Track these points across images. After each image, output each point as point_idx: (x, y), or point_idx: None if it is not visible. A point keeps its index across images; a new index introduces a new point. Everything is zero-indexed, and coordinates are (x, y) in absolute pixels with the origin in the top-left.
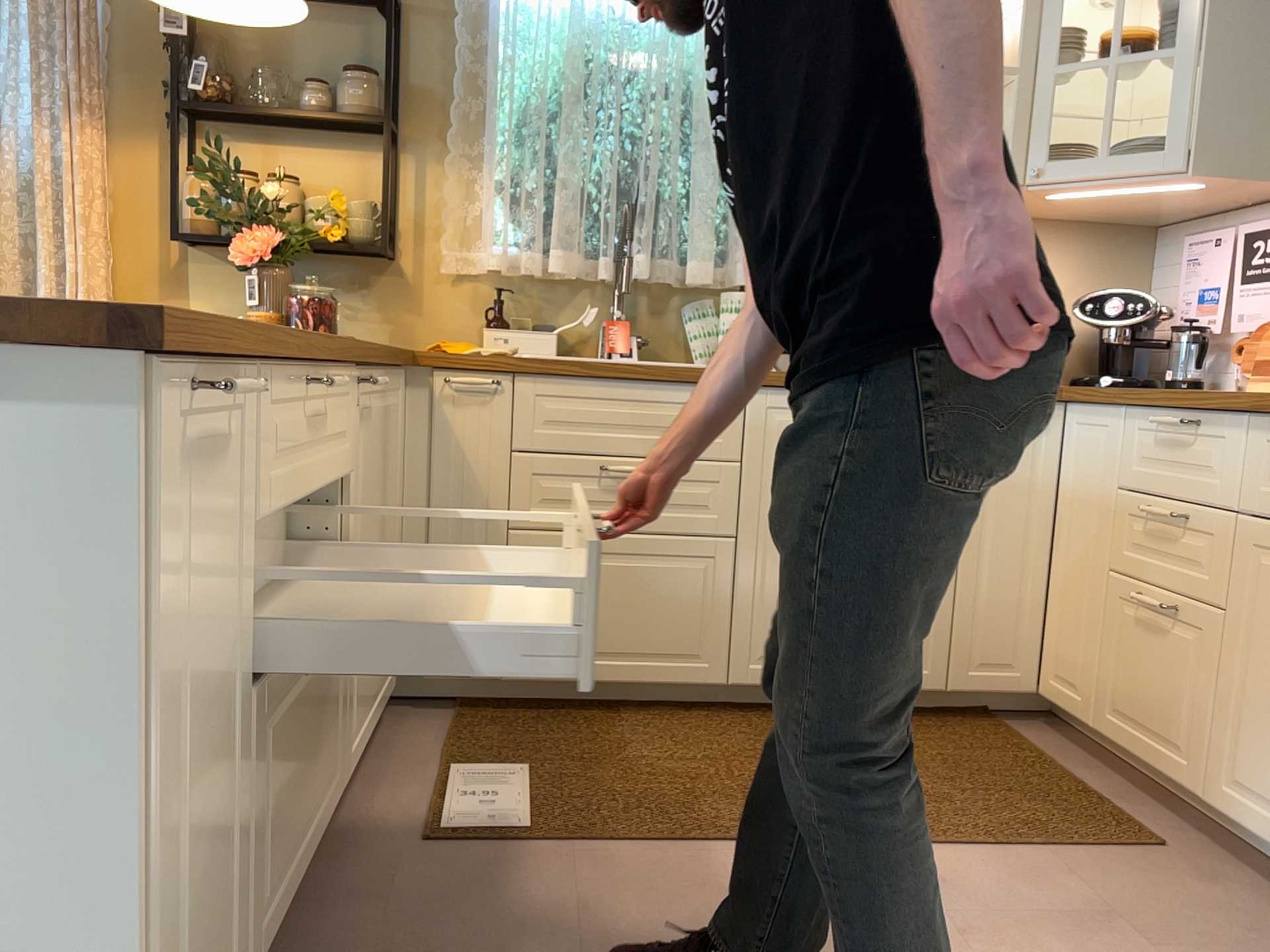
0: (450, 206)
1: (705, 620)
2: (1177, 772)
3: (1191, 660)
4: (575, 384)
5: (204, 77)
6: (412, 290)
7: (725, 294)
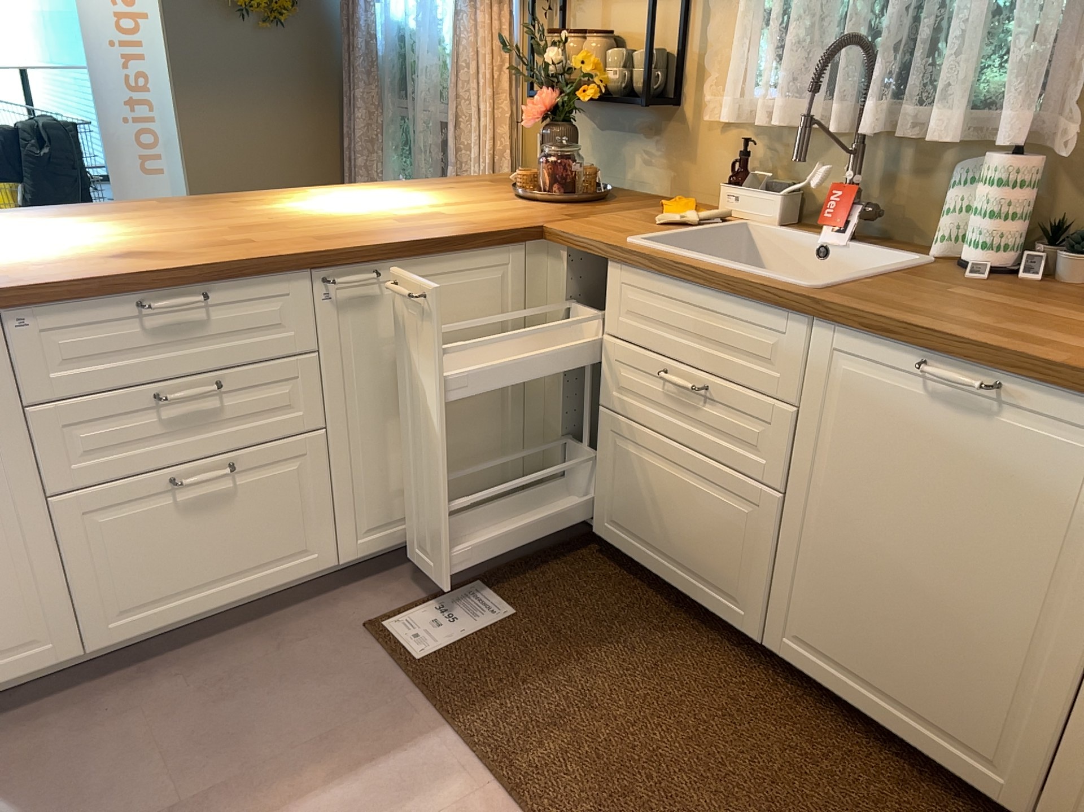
0: (711, 50)
1: (744, 565)
2: None
3: None
4: (652, 278)
5: None
6: (687, 138)
7: (982, 160)
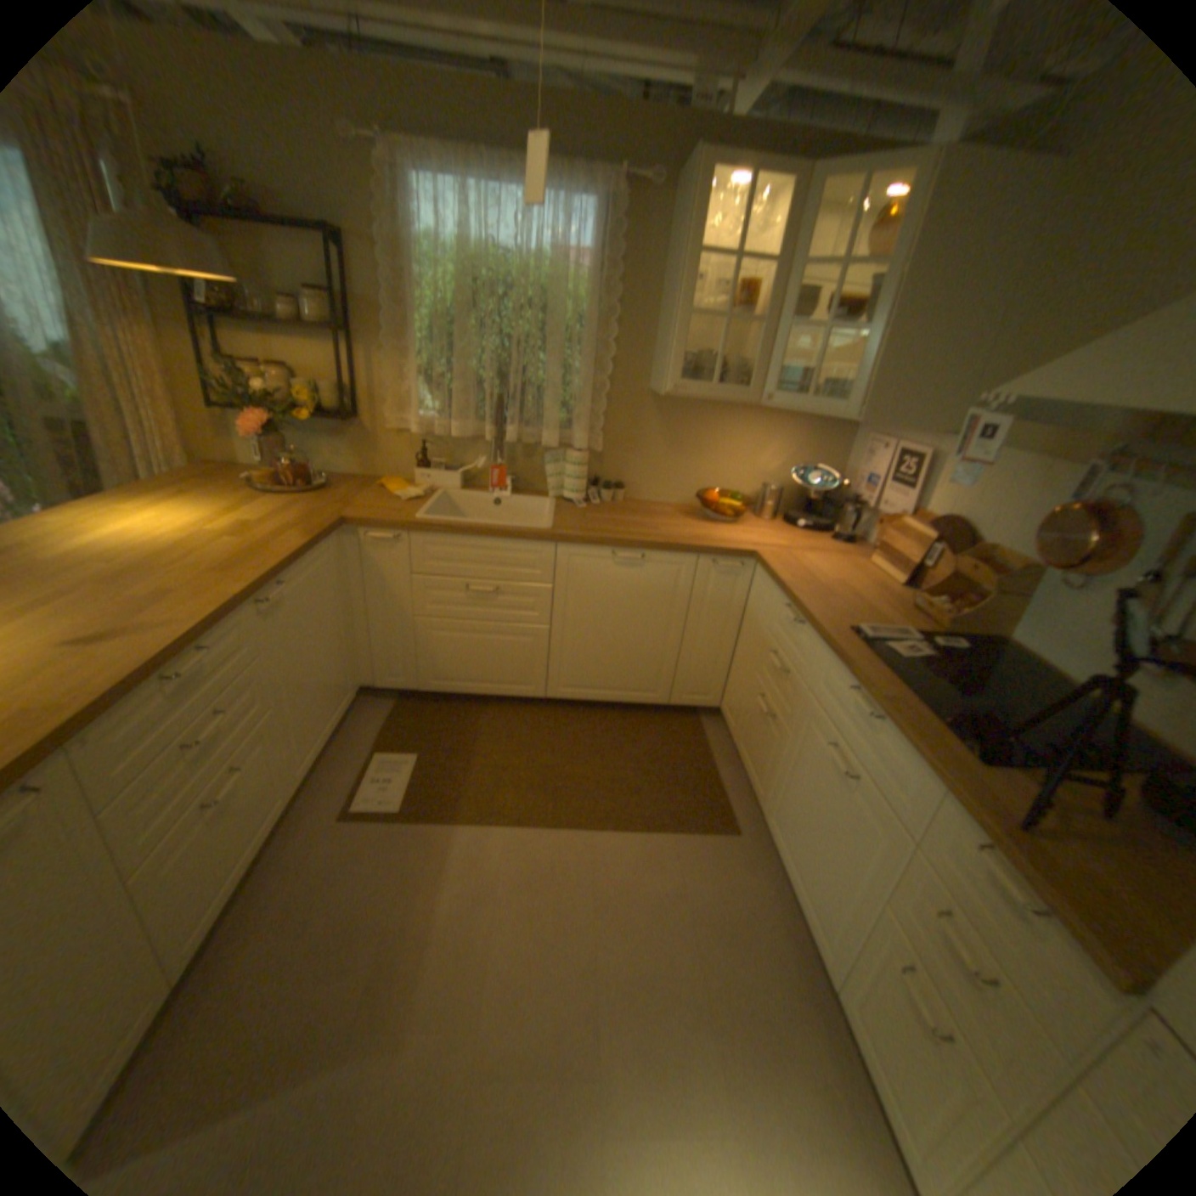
0: (386, 385)
1: (532, 666)
2: (758, 794)
3: (774, 746)
4: (449, 538)
5: (201, 291)
6: (370, 437)
7: (567, 453)
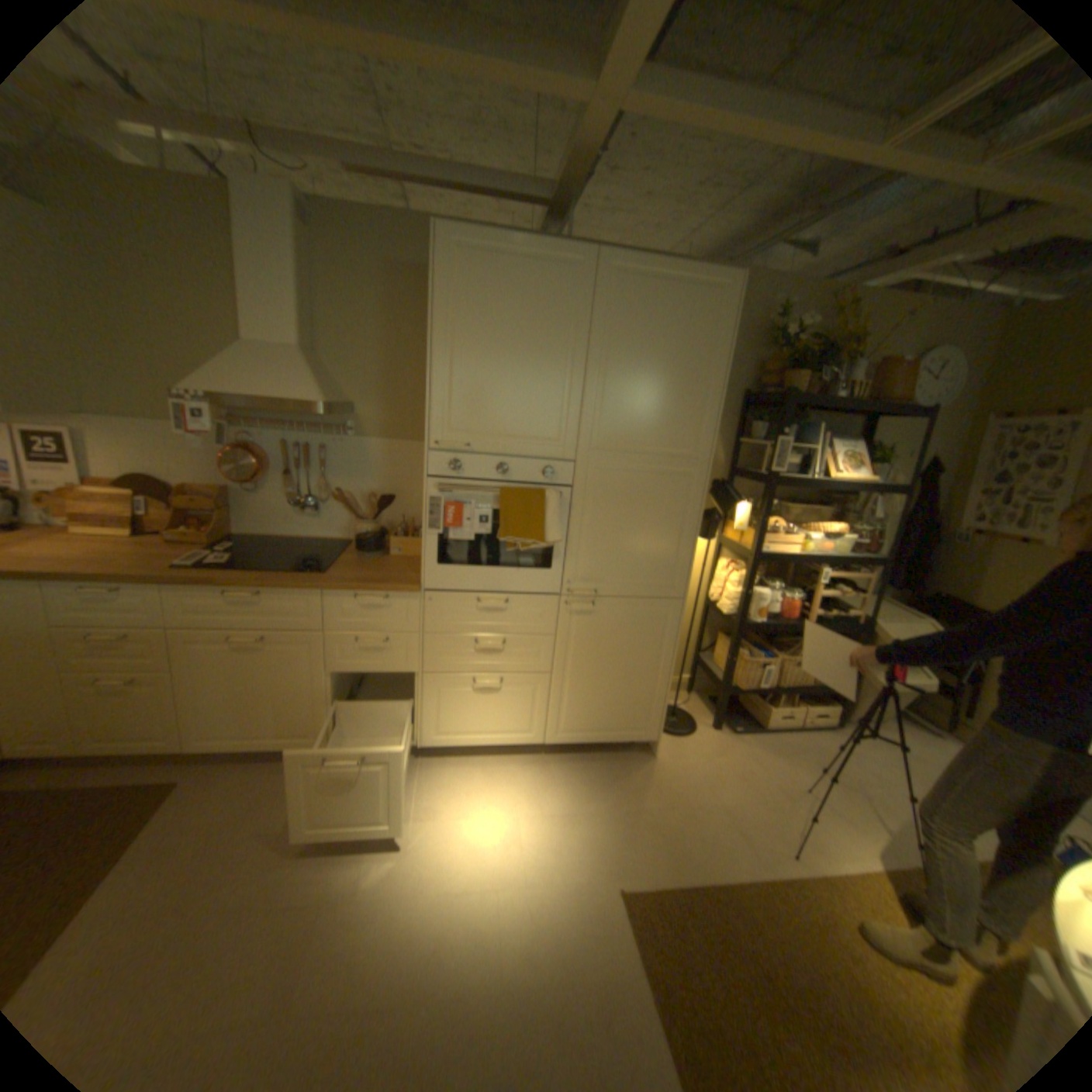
0: None
1: None
2: (158, 749)
3: (150, 700)
4: None
5: None
6: None
7: None
